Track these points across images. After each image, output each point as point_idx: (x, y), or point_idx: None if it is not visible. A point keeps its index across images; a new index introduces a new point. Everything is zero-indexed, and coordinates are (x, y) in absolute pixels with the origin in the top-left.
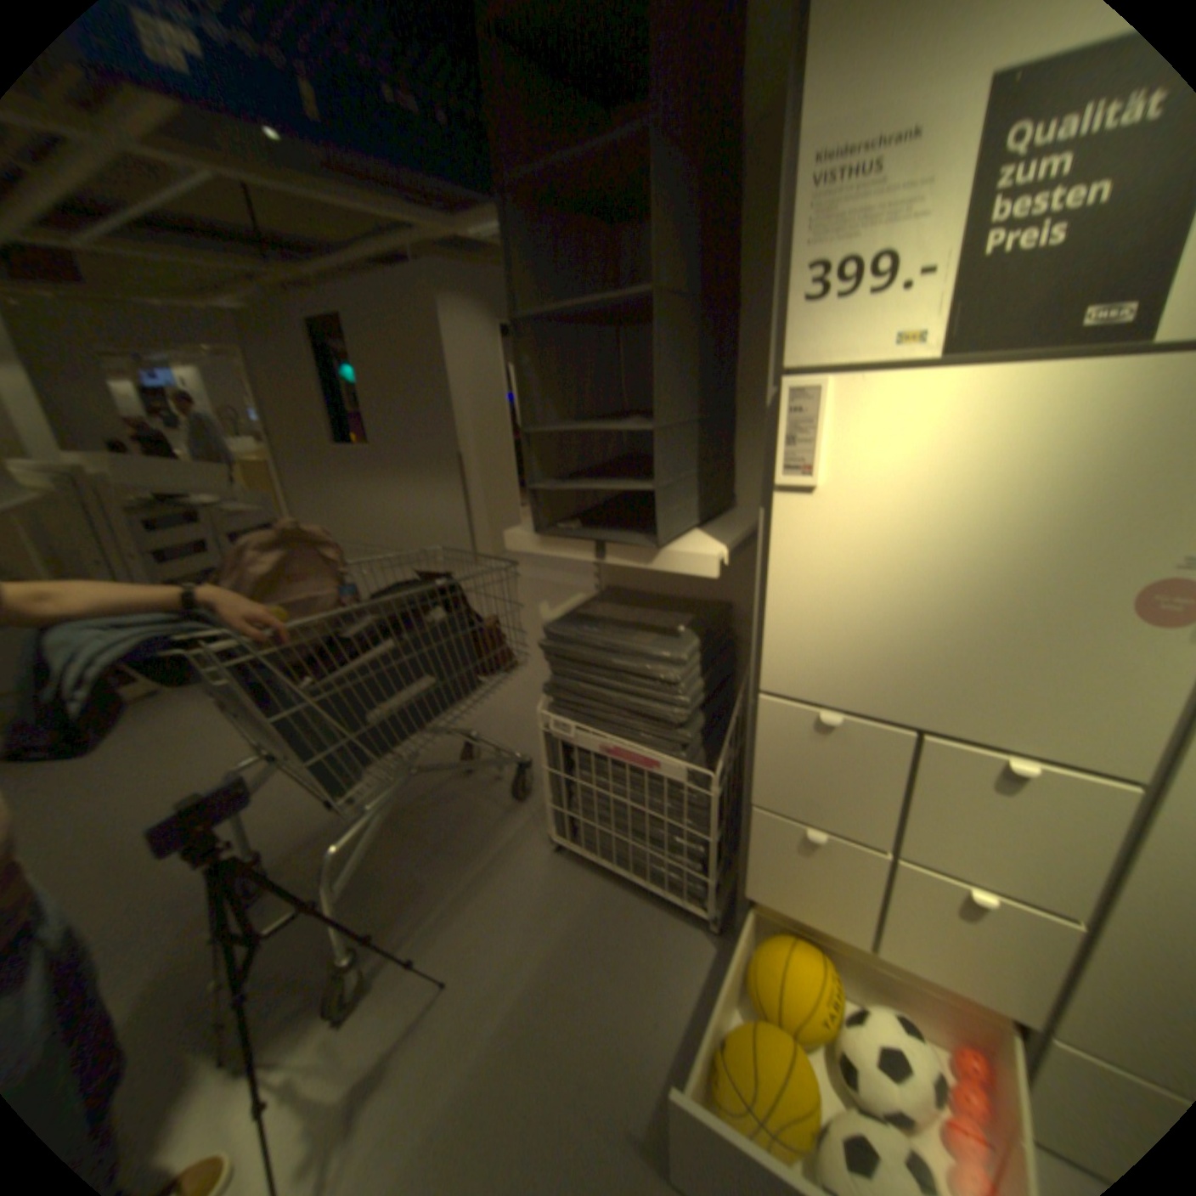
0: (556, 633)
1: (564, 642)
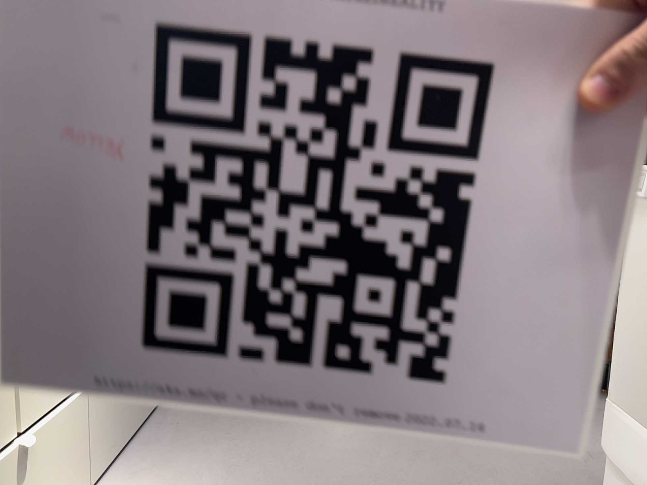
0: None
1: None
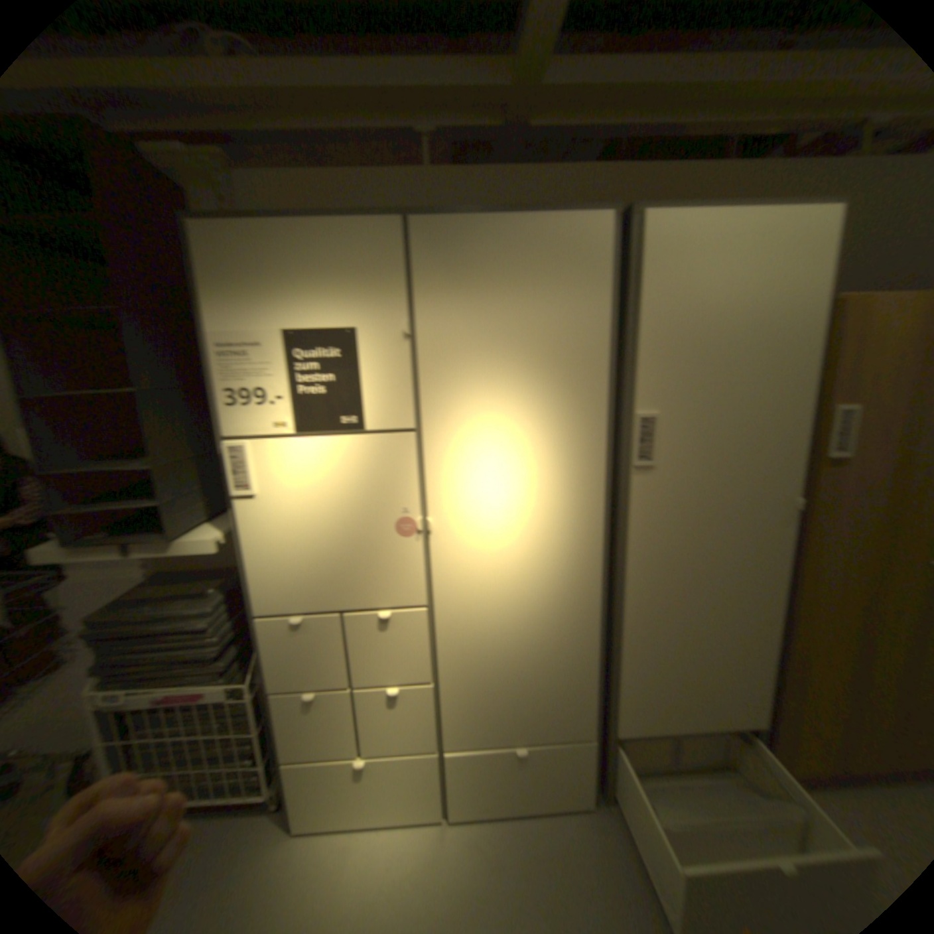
0: (103, 621)
1: (112, 626)
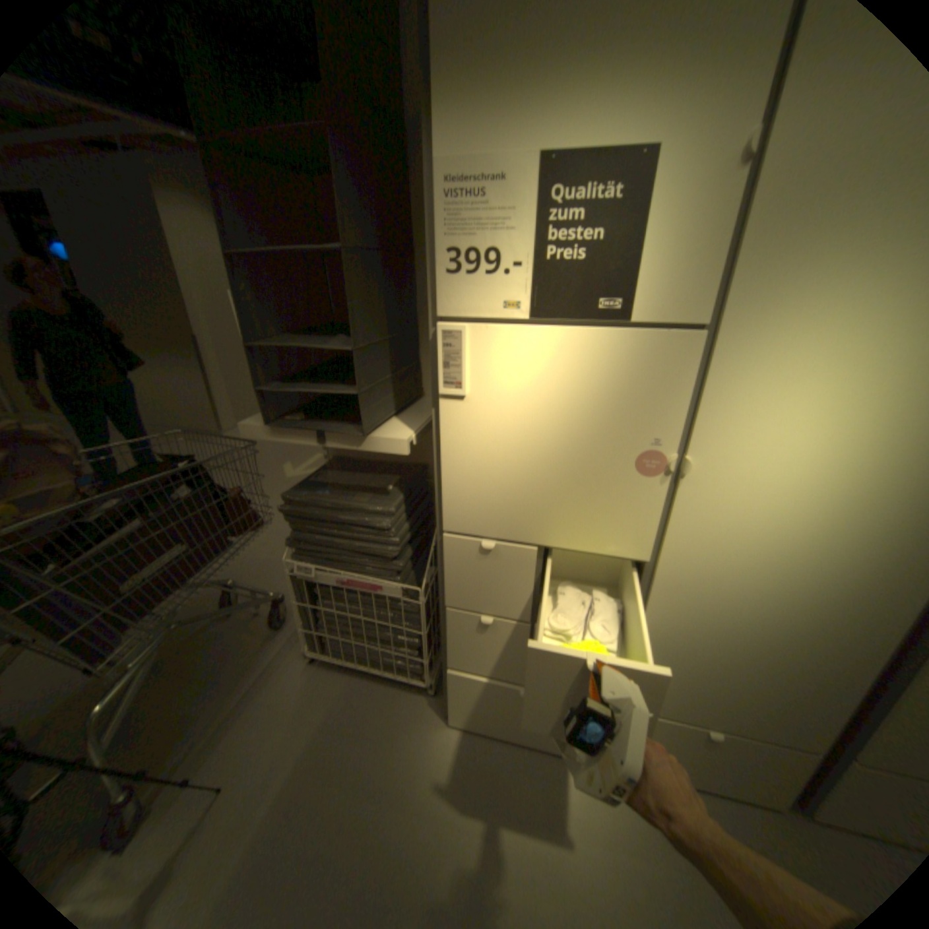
0: (294, 500)
1: (301, 507)
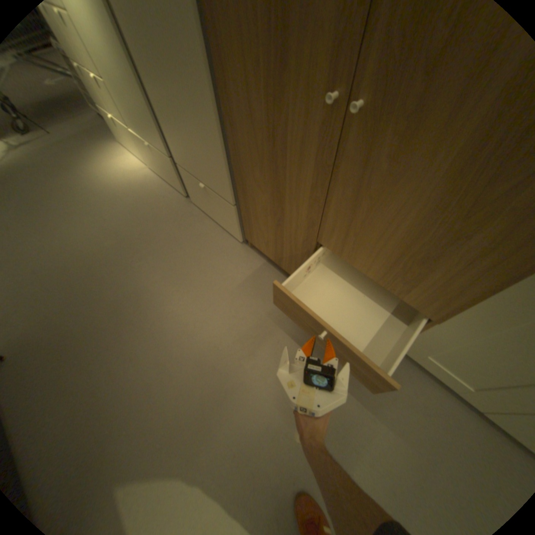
0: None
1: None
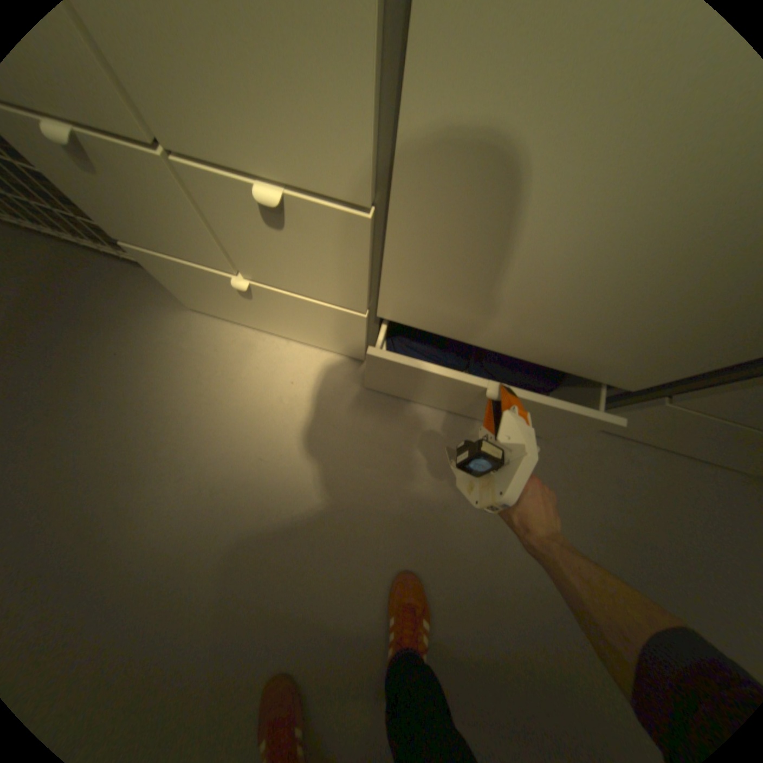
0: None
1: None
